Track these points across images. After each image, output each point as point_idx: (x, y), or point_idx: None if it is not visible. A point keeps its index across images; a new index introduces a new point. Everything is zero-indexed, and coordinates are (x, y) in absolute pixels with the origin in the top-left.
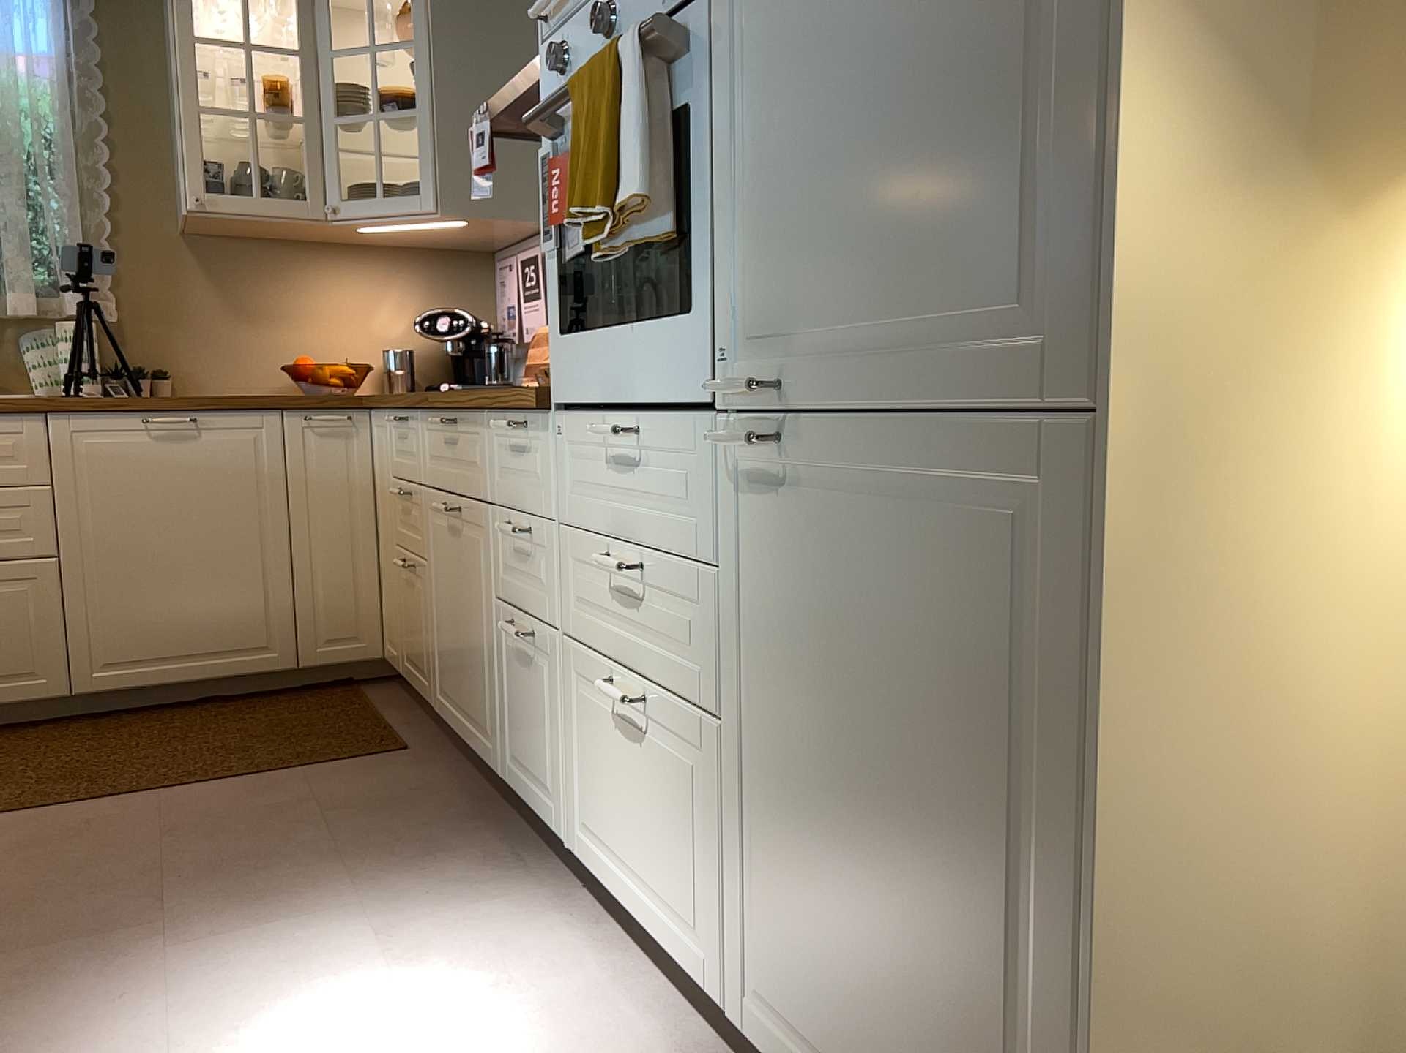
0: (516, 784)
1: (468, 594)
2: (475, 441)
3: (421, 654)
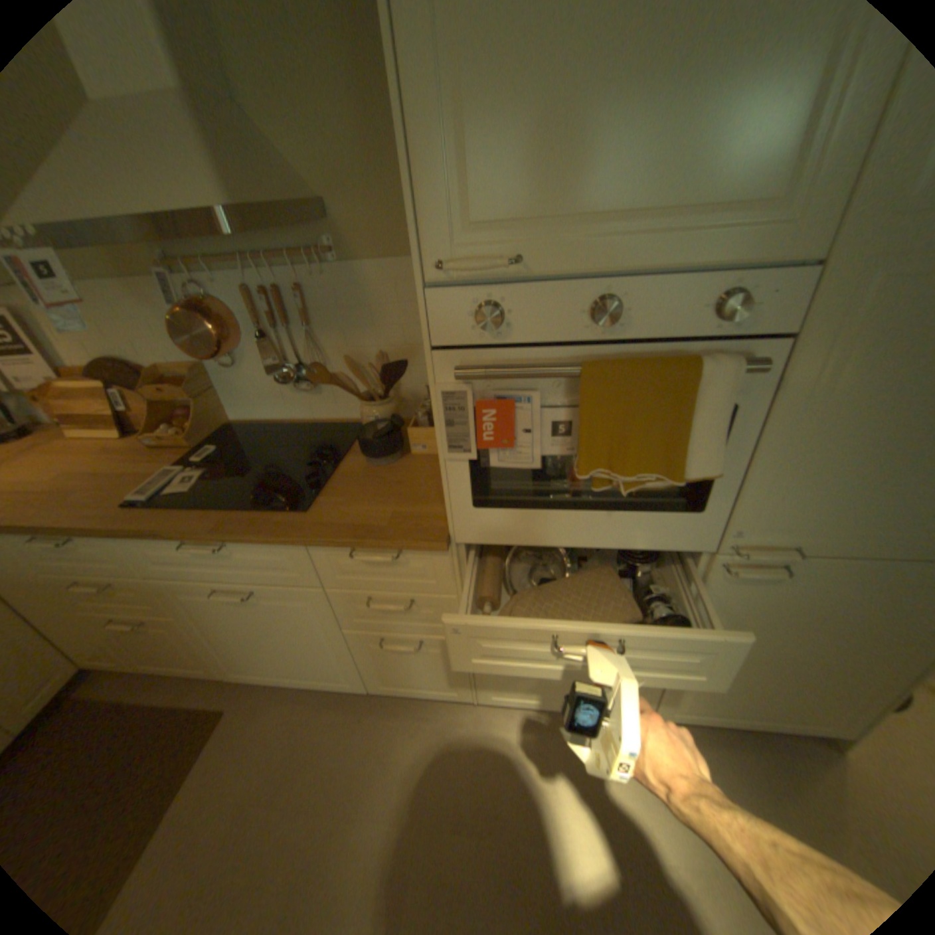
0: (393, 693)
1: (283, 631)
2: (276, 557)
3: (181, 661)
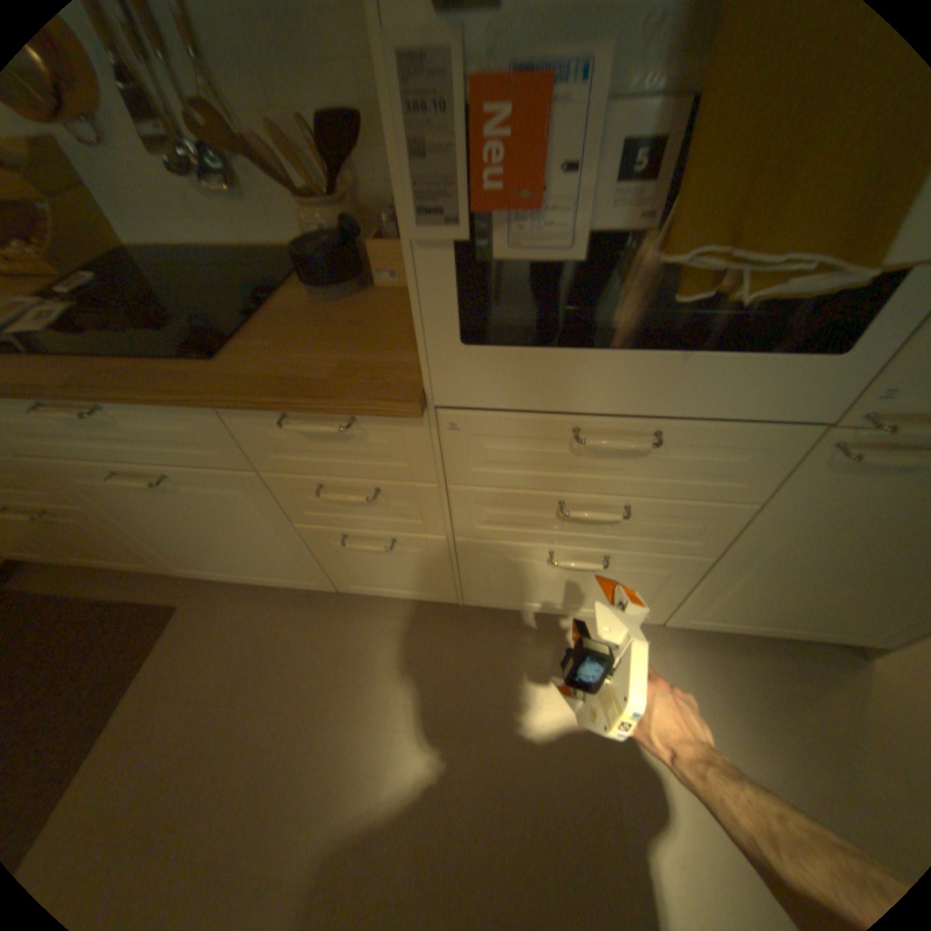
0: (366, 591)
1: (221, 523)
2: (180, 426)
3: (115, 554)
